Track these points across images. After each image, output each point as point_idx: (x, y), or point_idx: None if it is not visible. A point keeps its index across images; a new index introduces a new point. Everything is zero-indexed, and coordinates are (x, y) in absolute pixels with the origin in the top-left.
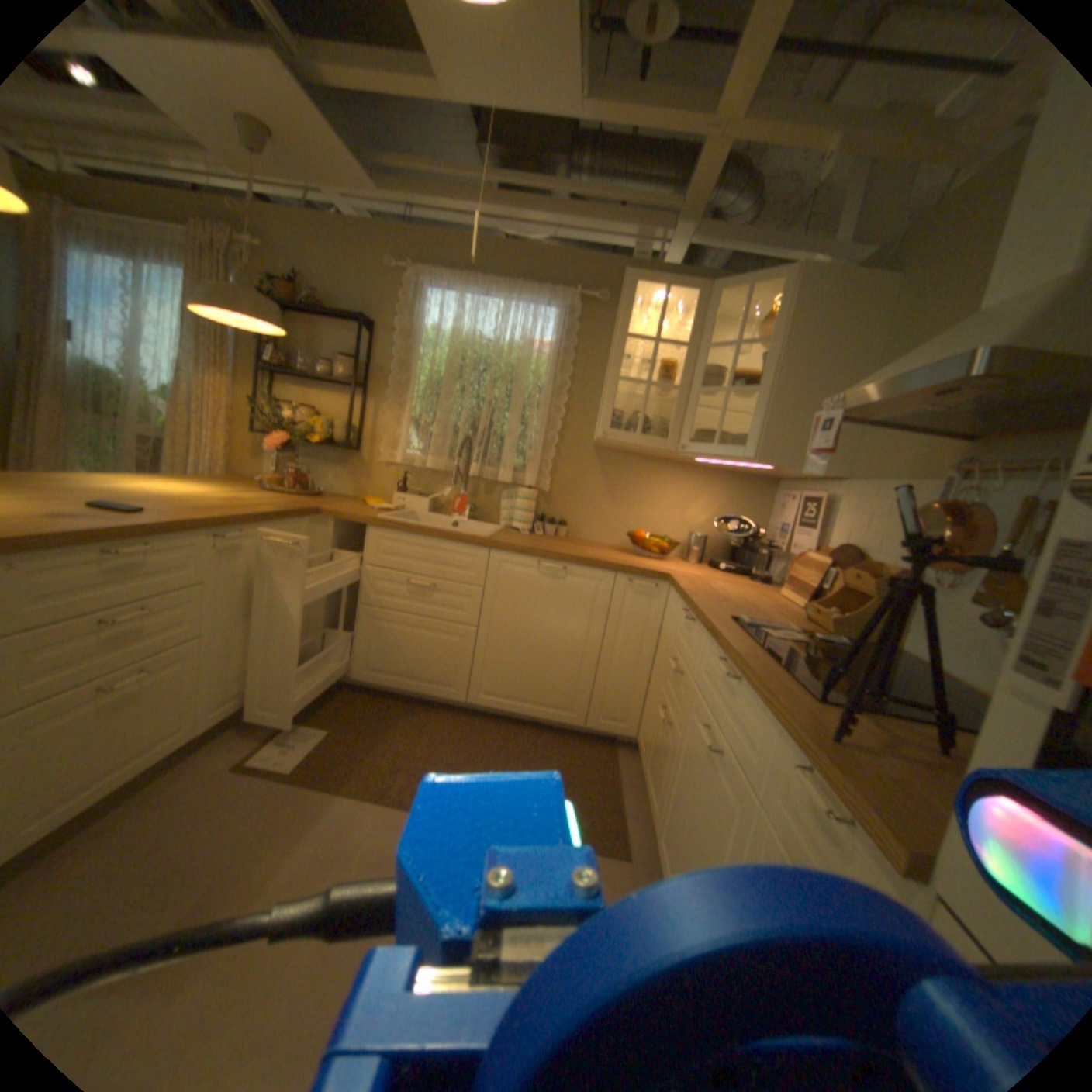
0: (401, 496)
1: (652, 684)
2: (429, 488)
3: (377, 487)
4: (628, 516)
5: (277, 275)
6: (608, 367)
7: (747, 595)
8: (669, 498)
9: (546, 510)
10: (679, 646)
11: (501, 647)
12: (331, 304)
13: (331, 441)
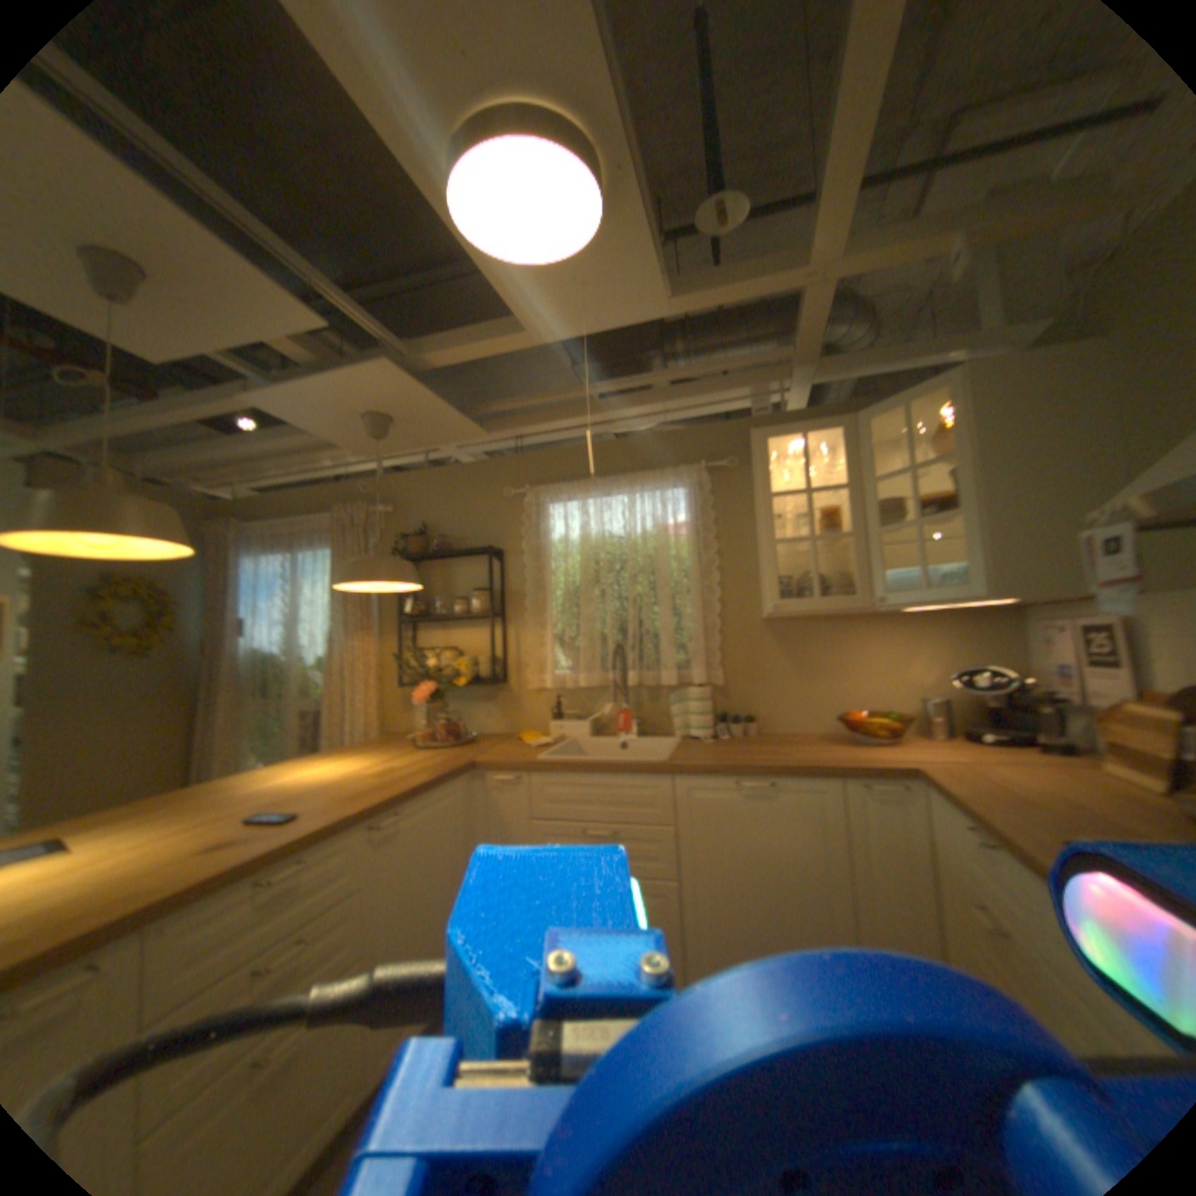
0: (559, 723)
1: (952, 938)
2: (588, 707)
3: (532, 717)
4: (833, 692)
5: (411, 531)
6: (758, 529)
7: (1057, 783)
8: (879, 658)
9: (728, 705)
10: (983, 884)
11: (718, 905)
12: (461, 543)
13: (478, 677)
